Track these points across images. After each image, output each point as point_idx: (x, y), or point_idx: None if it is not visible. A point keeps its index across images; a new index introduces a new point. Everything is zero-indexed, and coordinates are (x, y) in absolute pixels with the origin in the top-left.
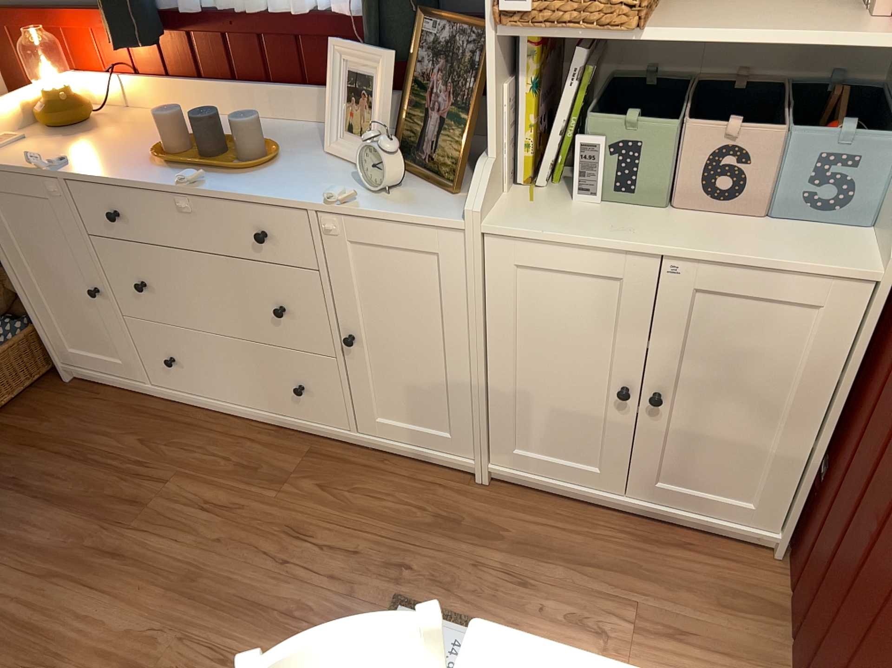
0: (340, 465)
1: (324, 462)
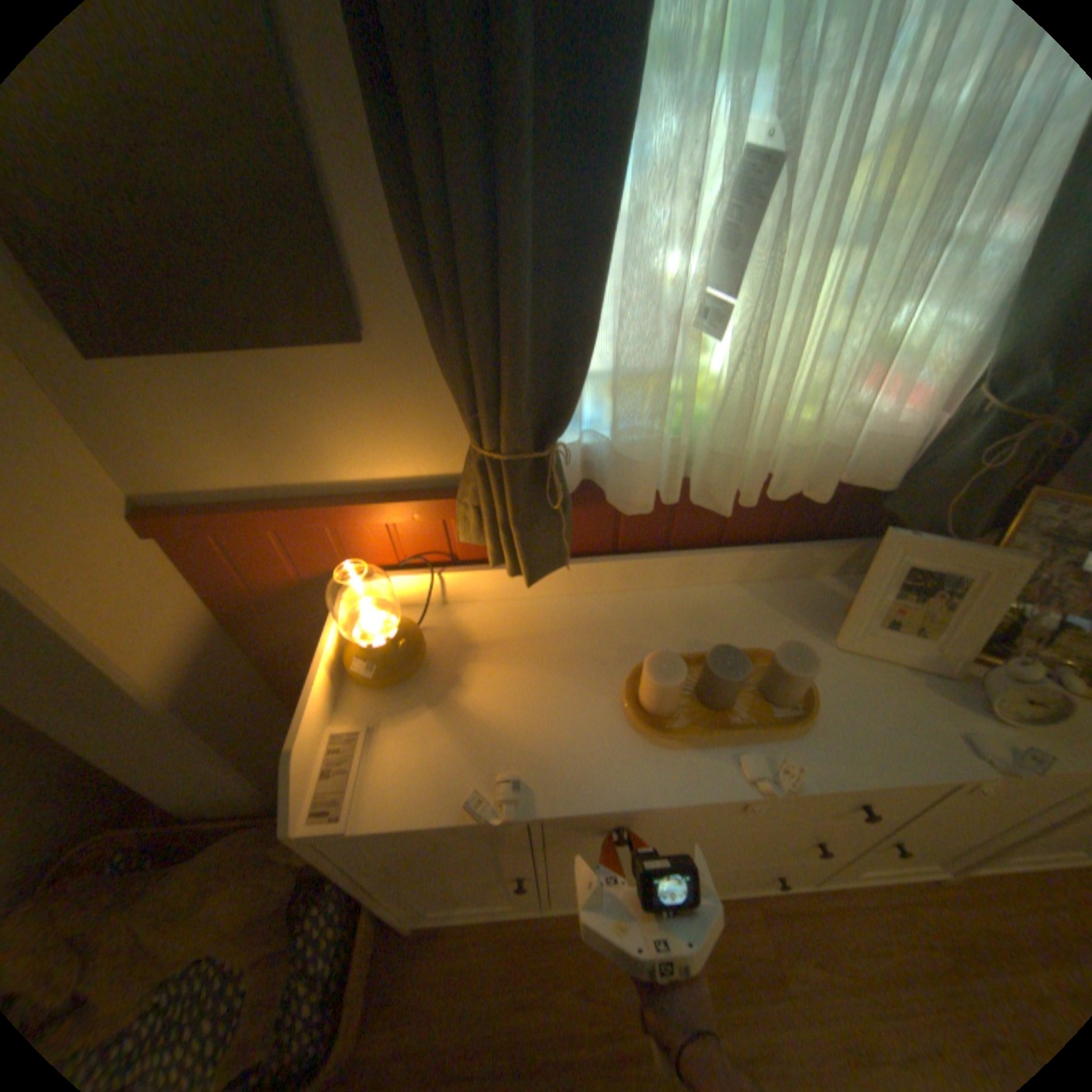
0: (812, 928)
1: (793, 931)
